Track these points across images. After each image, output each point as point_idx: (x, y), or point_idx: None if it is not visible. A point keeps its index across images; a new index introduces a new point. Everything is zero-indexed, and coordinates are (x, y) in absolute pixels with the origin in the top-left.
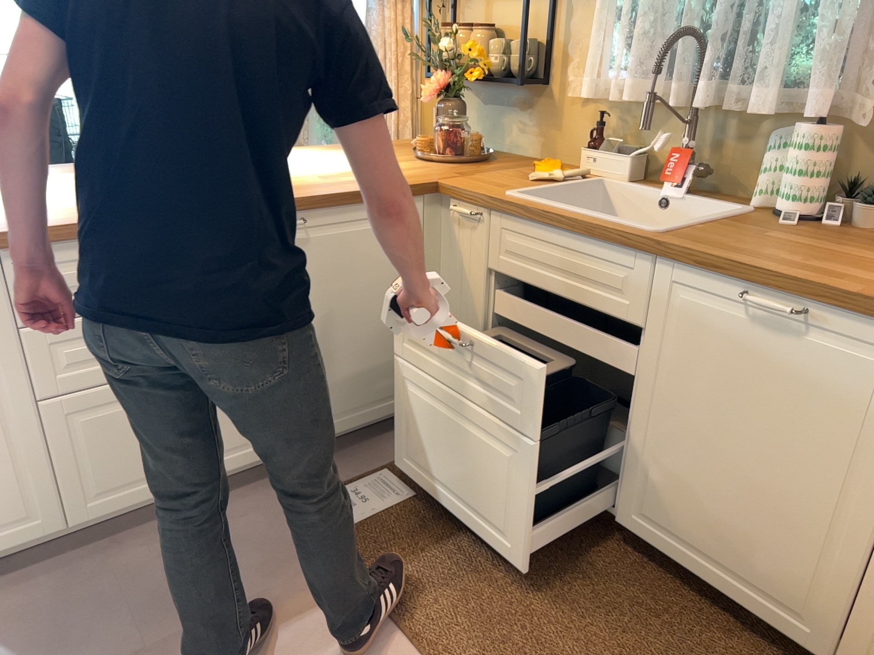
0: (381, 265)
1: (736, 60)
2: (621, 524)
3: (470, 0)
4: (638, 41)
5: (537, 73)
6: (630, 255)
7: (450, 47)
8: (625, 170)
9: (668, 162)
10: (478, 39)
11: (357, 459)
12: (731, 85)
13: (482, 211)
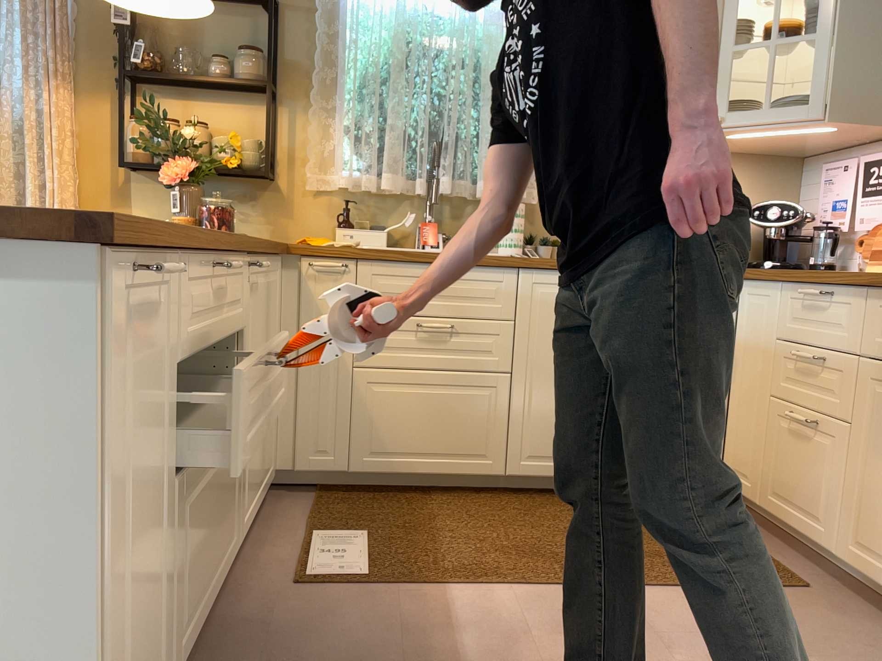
0: (270, 322)
1: (459, 163)
2: (512, 476)
3: (163, 99)
4: (387, 146)
5: (261, 169)
6: (499, 271)
7: (197, 136)
8: (383, 240)
9: (424, 230)
10: (202, 134)
11: (273, 540)
12: (461, 178)
13: (347, 263)
